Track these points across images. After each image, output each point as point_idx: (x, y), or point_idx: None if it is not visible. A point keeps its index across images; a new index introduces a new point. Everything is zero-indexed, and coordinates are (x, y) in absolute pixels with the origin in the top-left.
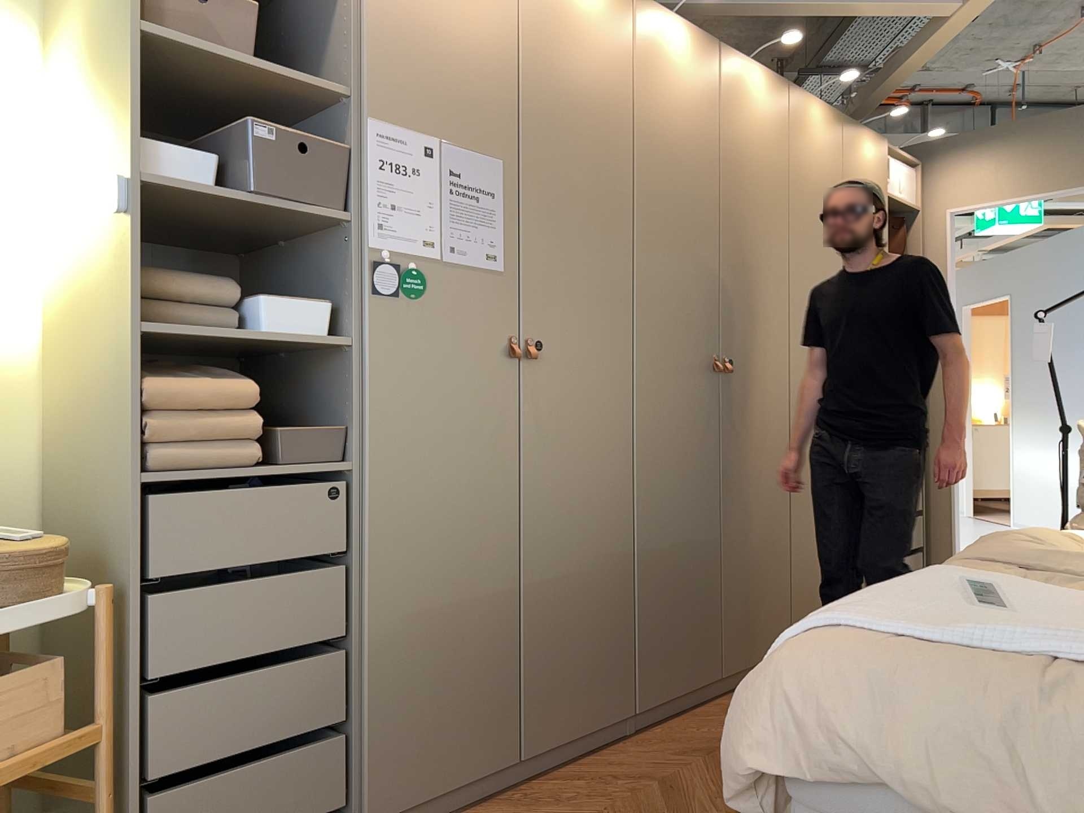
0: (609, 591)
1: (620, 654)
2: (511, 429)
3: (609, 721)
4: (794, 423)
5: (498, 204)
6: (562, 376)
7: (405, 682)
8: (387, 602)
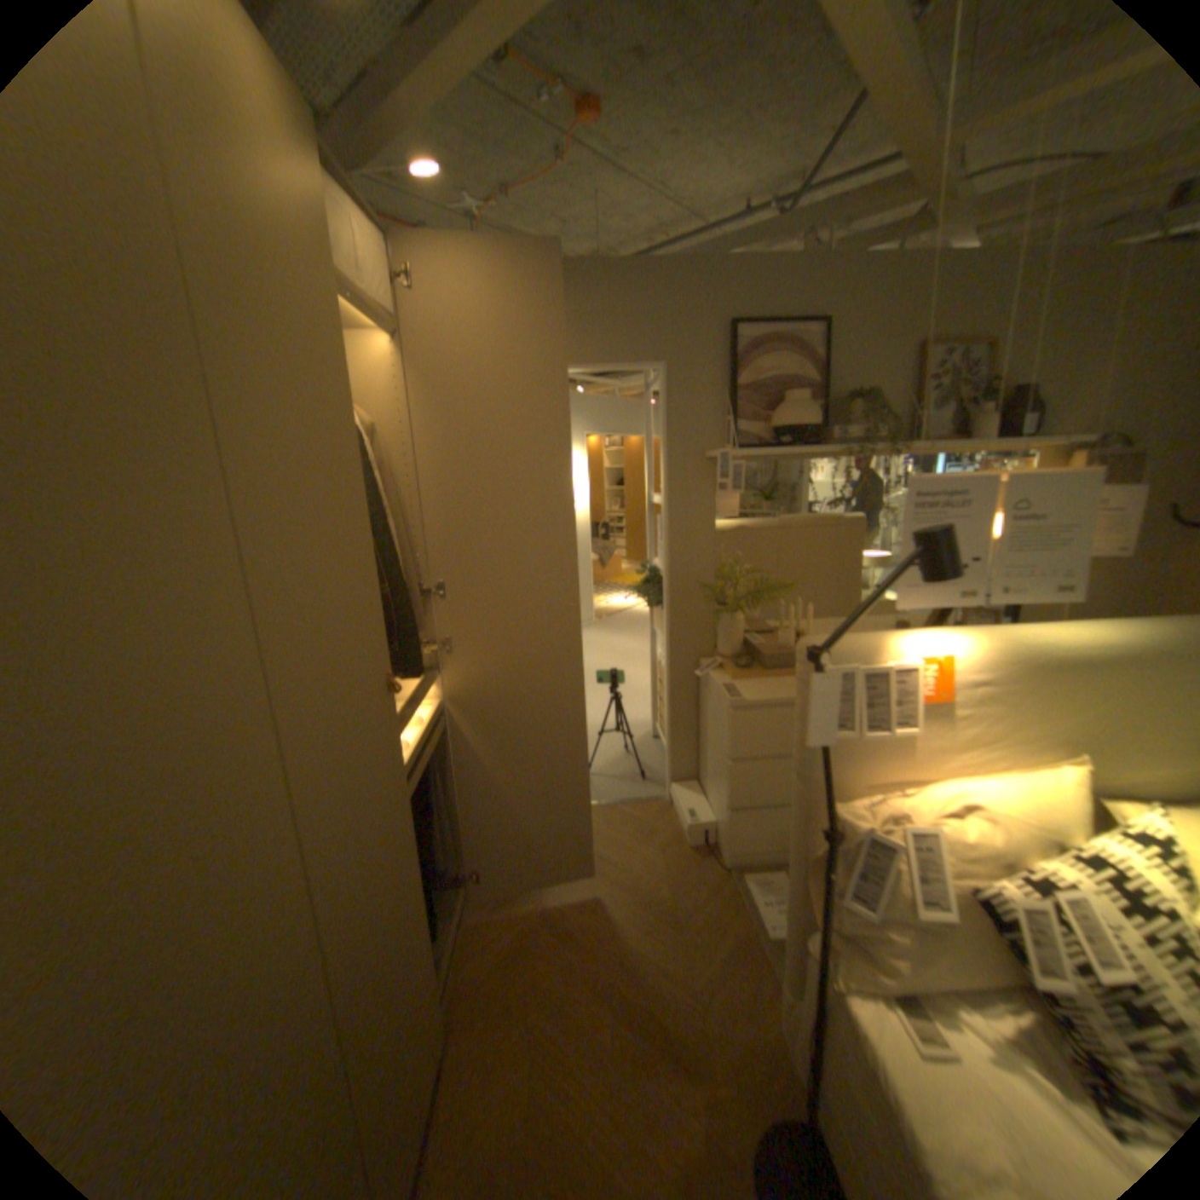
0: None
1: None
2: None
3: None
4: (323, 905)
5: None
6: None
7: None
8: None
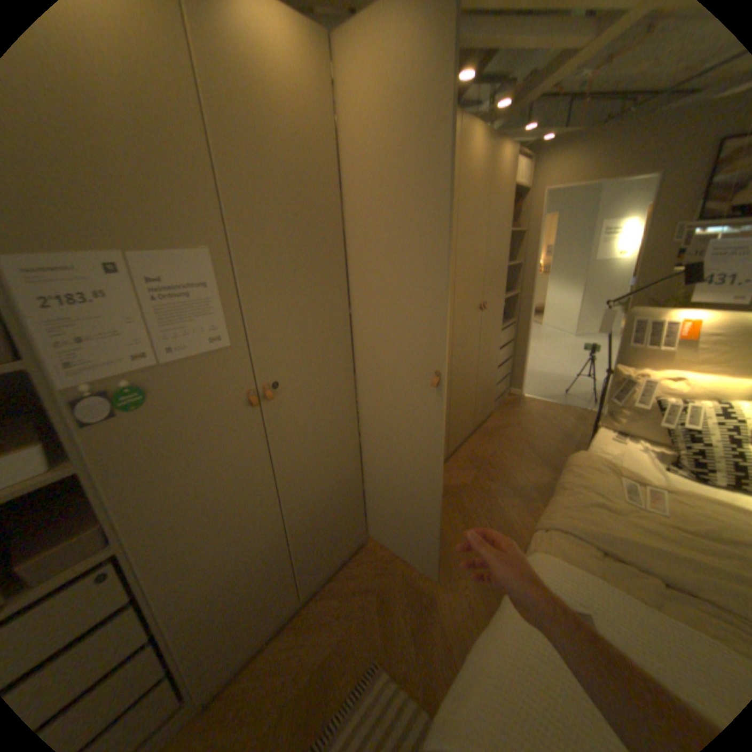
0: (346, 494)
1: (355, 517)
2: (262, 449)
3: (351, 548)
4: (453, 348)
5: (213, 292)
6: (299, 396)
7: (208, 627)
8: (180, 602)
